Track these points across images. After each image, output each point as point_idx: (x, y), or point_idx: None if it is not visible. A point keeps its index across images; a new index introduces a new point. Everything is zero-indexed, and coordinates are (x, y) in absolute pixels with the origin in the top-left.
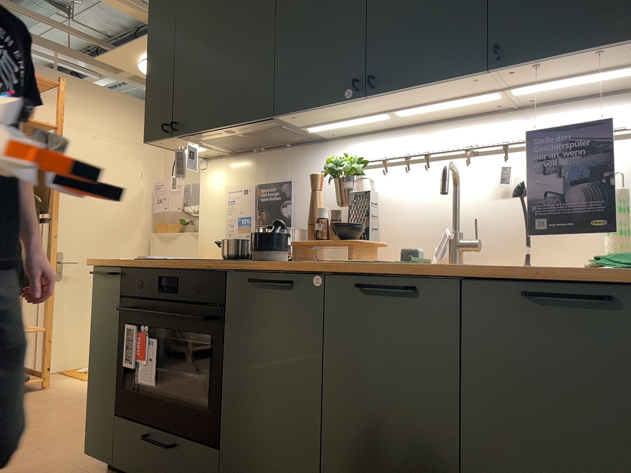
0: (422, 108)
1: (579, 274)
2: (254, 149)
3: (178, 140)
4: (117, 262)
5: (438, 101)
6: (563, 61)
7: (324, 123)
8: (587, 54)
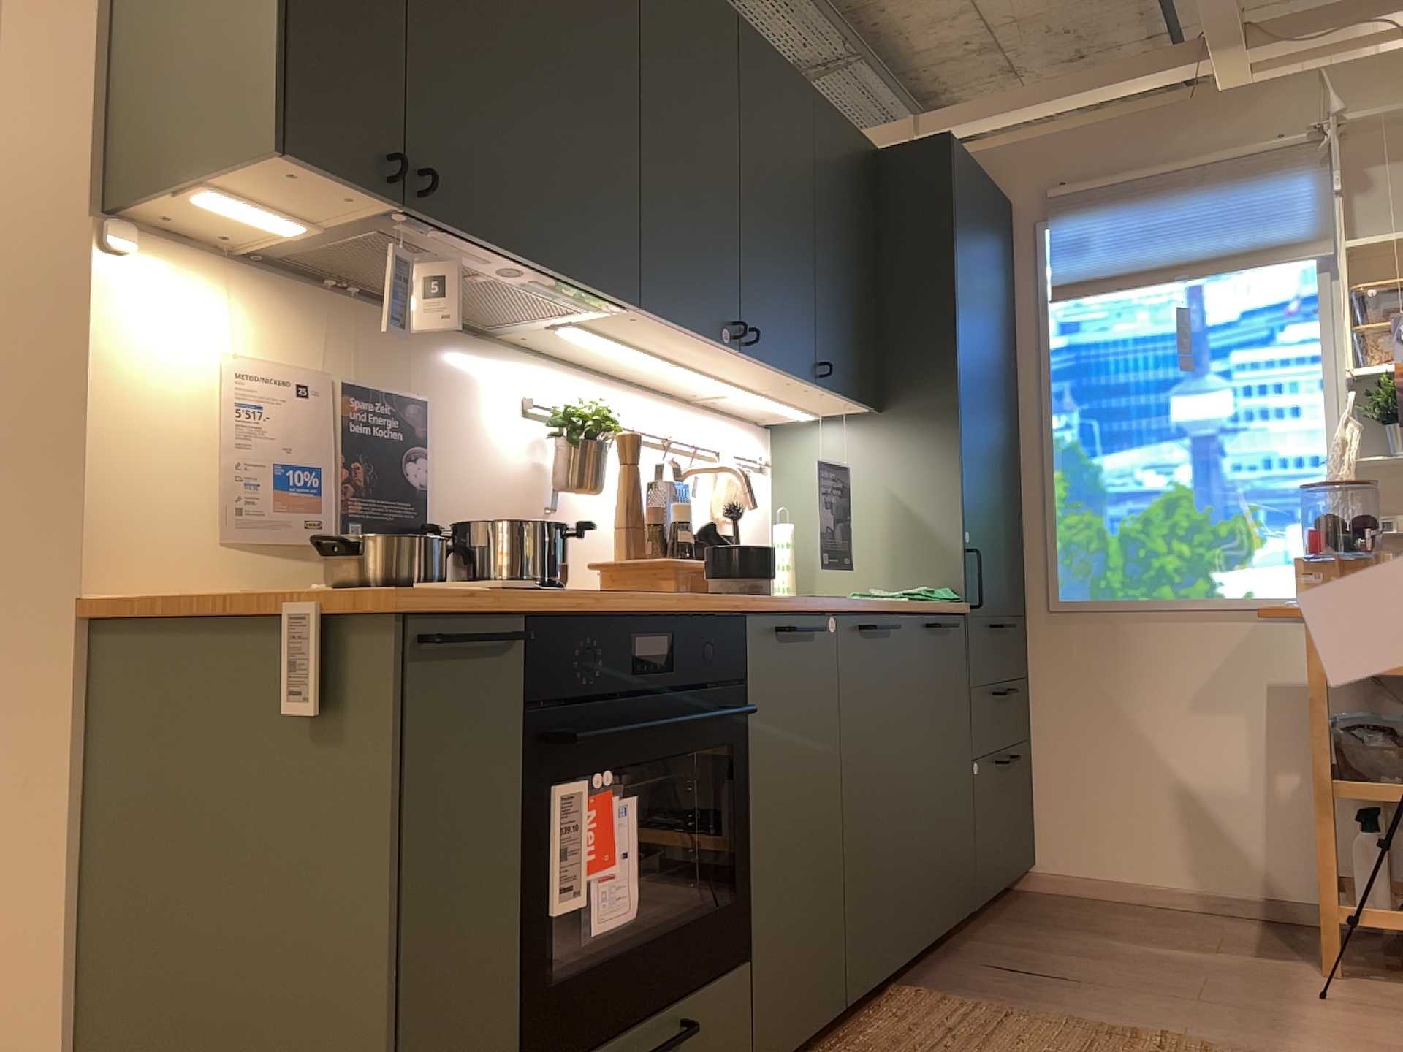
0: (700, 374)
1: (935, 606)
2: (336, 281)
3: (355, 204)
4: (529, 601)
5: (720, 376)
6: (832, 397)
7: (604, 335)
8: (846, 400)
